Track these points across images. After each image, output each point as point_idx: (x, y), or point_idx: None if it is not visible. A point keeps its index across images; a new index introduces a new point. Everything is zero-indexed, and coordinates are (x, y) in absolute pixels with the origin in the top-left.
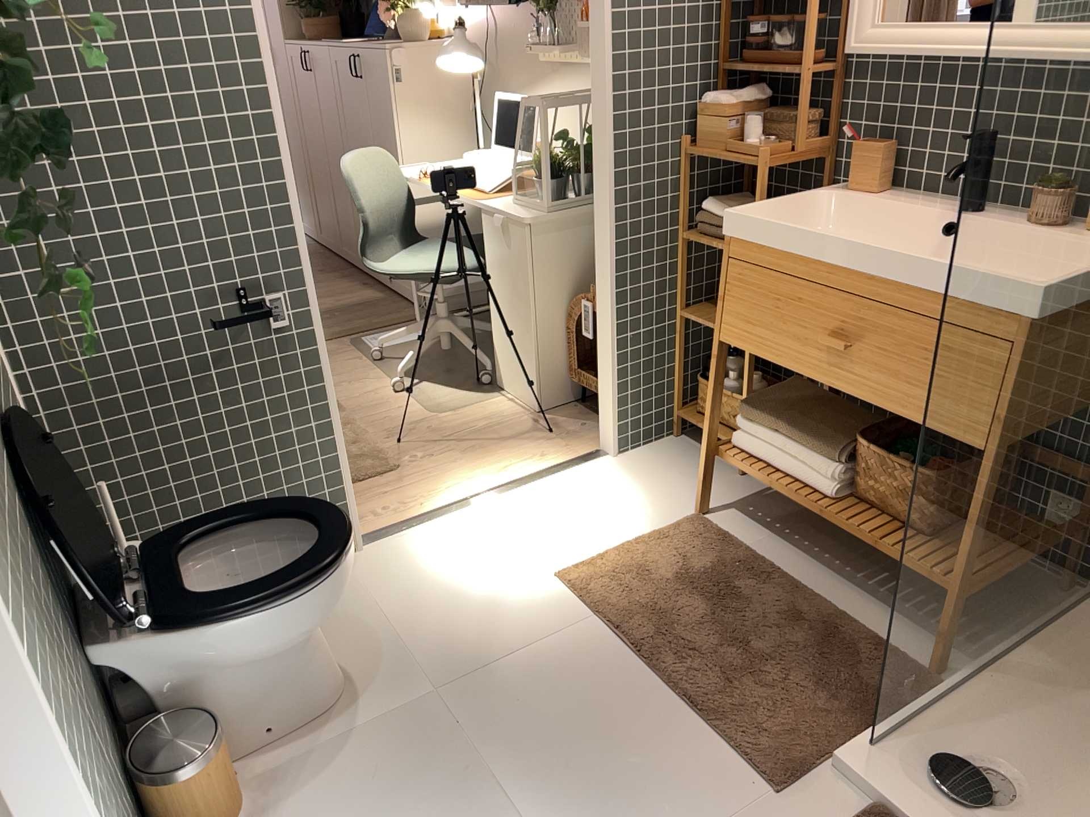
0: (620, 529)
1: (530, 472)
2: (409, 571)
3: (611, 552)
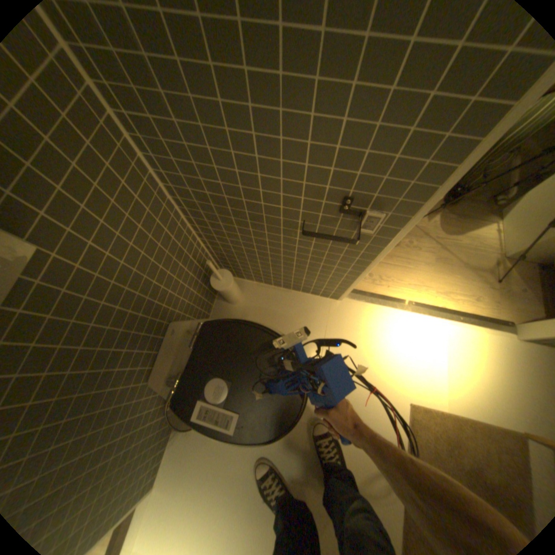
0: (472, 404)
1: (461, 307)
2: (351, 334)
3: (454, 417)
